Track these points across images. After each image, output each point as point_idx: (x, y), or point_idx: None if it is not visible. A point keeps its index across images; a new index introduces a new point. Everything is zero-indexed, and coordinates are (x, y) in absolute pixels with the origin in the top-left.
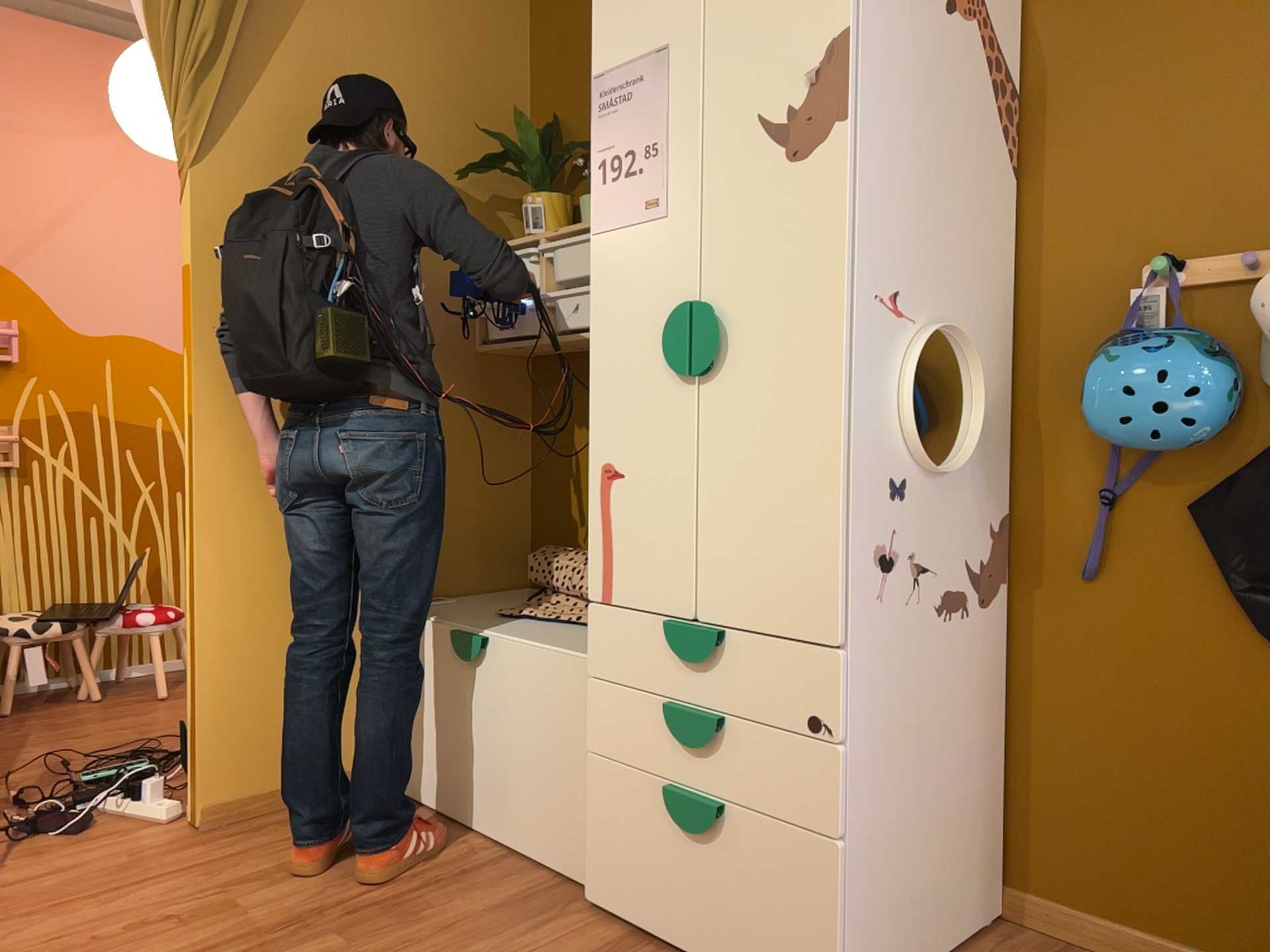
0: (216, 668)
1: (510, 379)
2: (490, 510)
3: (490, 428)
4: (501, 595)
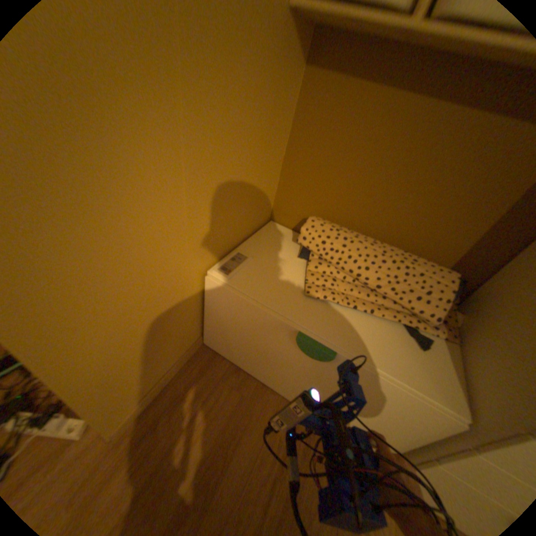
0: (95, 385)
1: (301, 52)
2: (267, 179)
3: (281, 107)
4: (271, 238)
